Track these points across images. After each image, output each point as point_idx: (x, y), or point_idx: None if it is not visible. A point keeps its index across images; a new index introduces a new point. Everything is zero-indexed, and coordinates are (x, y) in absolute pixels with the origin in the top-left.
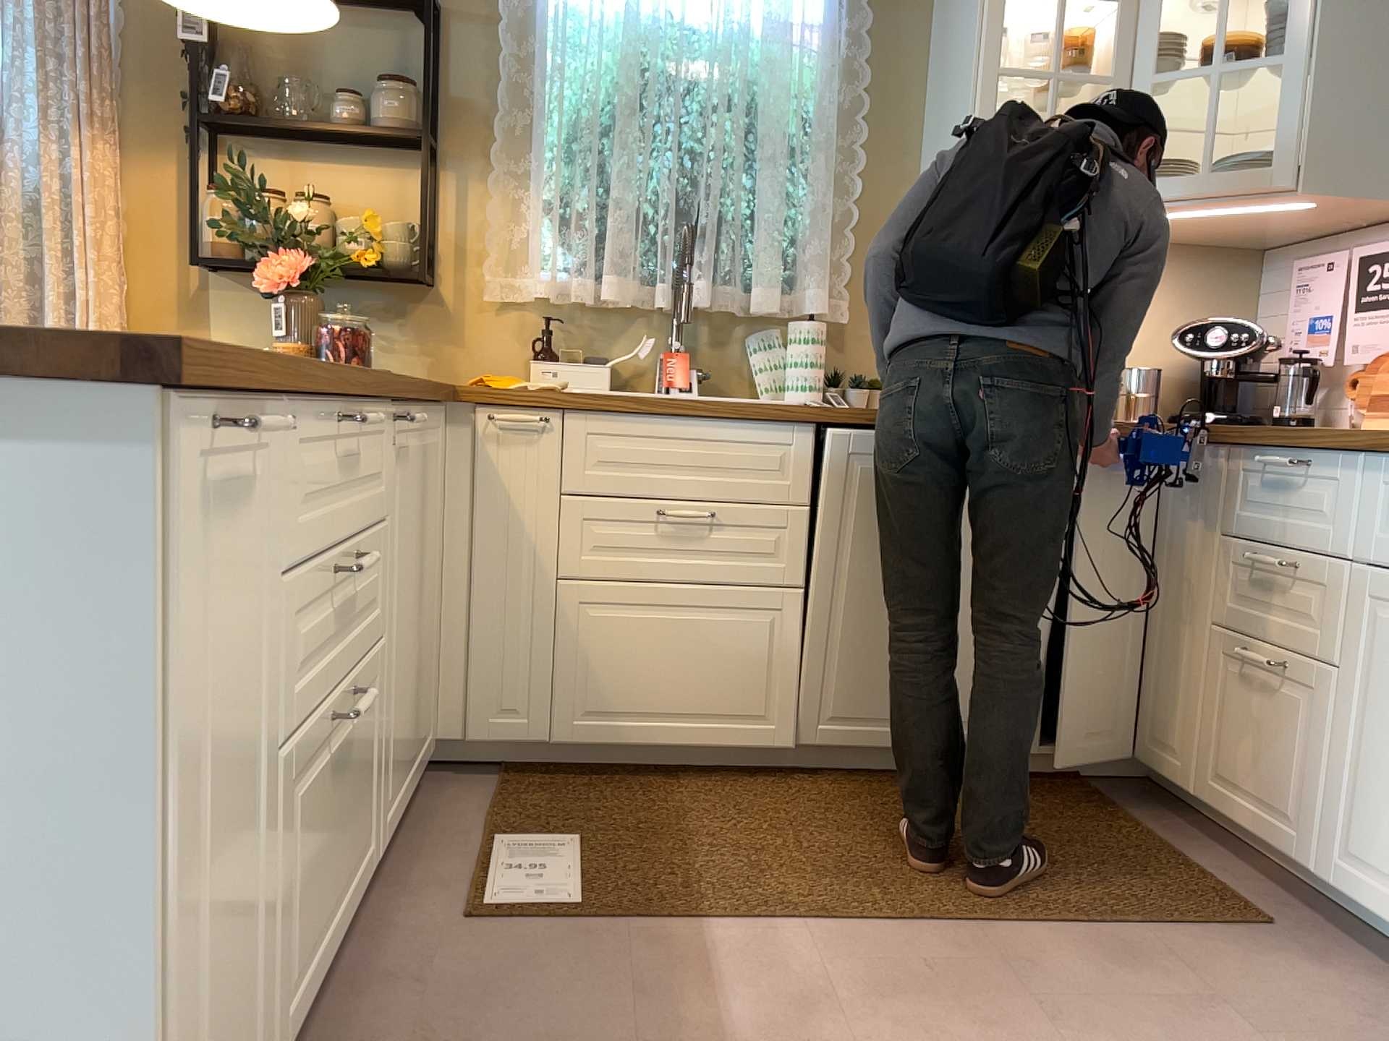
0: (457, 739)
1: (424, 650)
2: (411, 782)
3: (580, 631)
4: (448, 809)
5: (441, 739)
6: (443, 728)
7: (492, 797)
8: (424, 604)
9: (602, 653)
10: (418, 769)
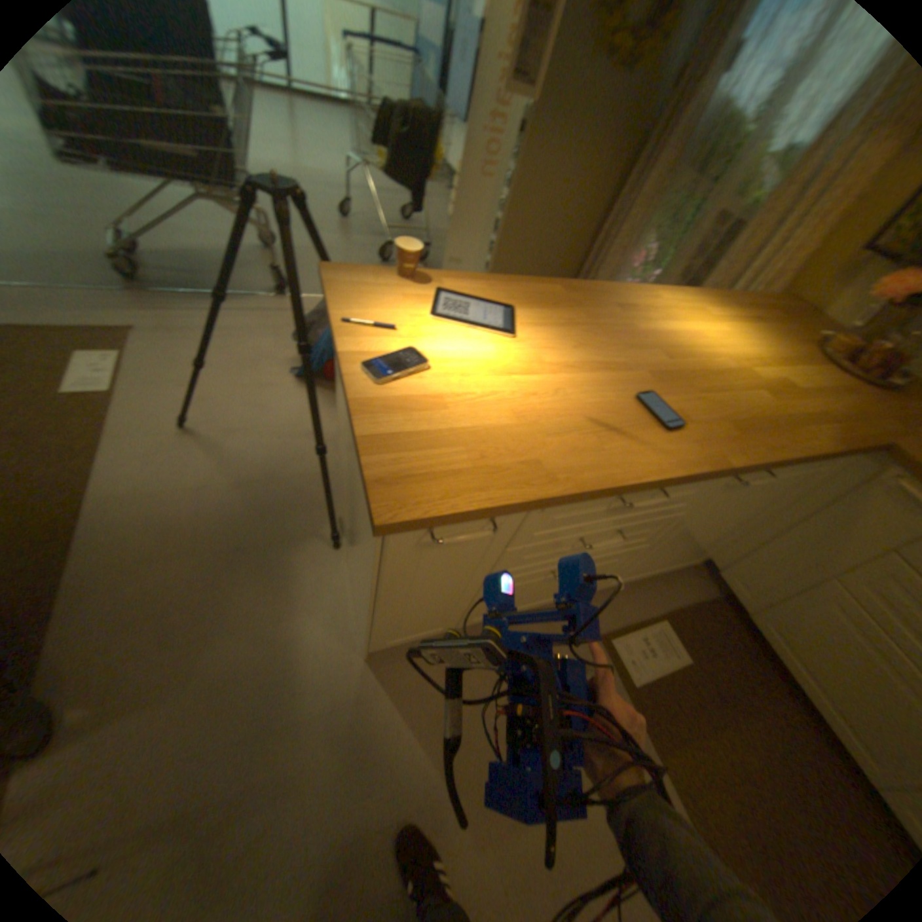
0: (722, 570)
1: (718, 543)
2: (661, 575)
3: (822, 610)
4: (679, 590)
5: (716, 563)
6: (720, 561)
7: (703, 604)
8: (737, 529)
9: (821, 629)
10: (673, 572)
